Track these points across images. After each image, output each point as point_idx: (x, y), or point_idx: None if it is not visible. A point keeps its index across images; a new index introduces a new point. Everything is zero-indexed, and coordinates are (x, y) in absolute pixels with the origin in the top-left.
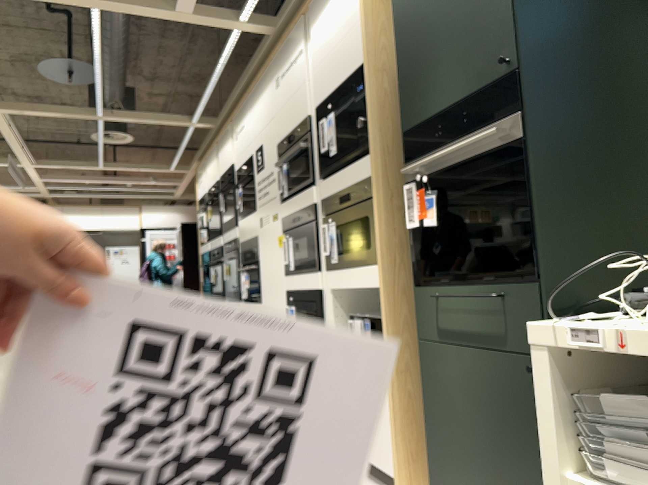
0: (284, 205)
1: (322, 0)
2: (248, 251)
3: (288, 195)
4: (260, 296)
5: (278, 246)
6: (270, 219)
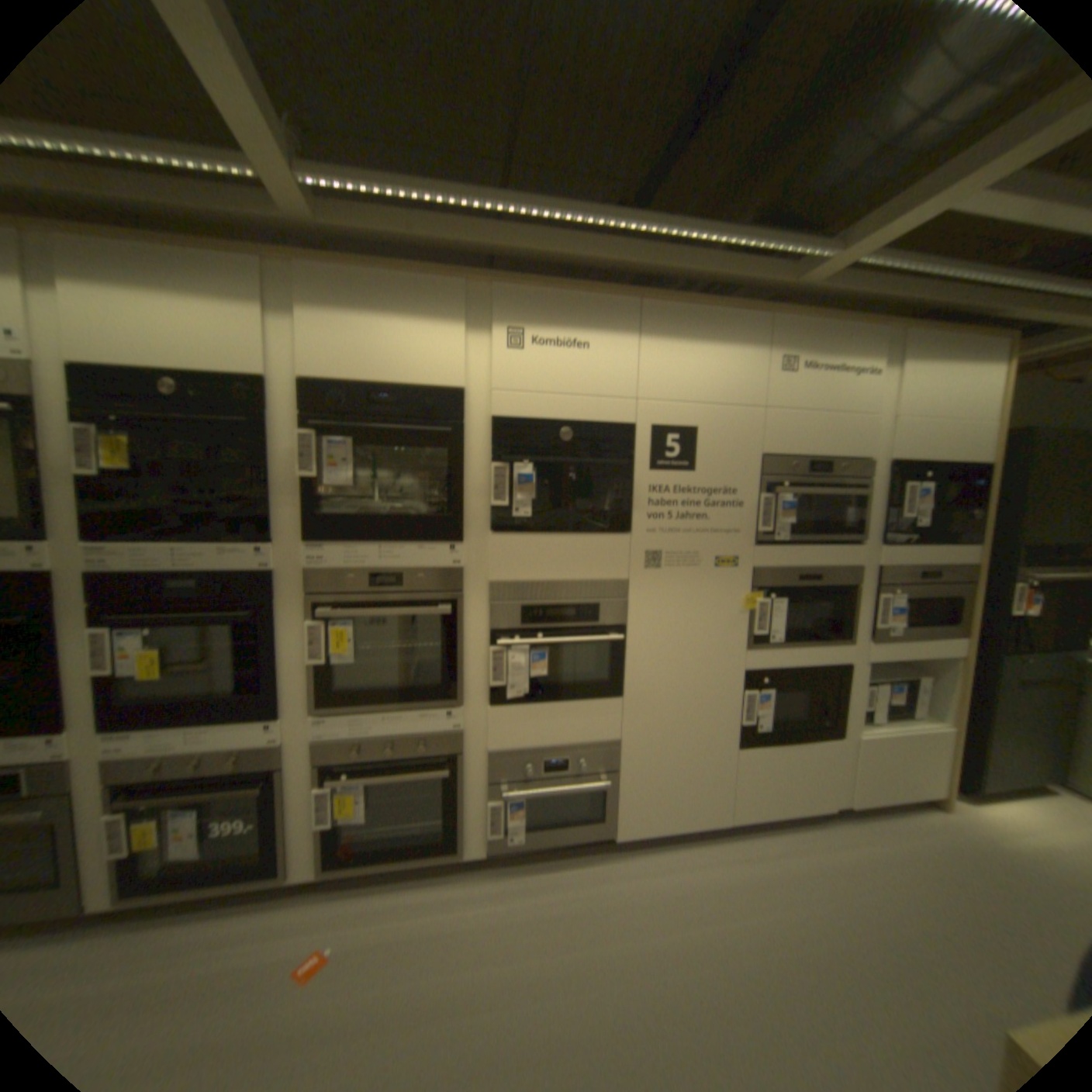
0: (770, 551)
1: (938, 348)
2: (568, 603)
3: (786, 539)
4: (616, 685)
5: (729, 605)
6: (706, 561)
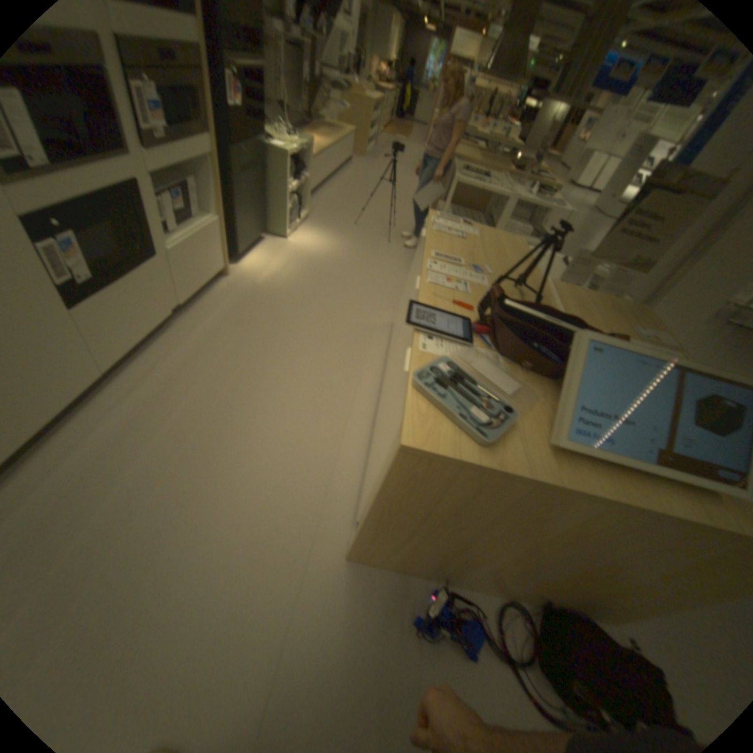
0: None
1: None
2: None
3: None
4: None
5: None
6: None
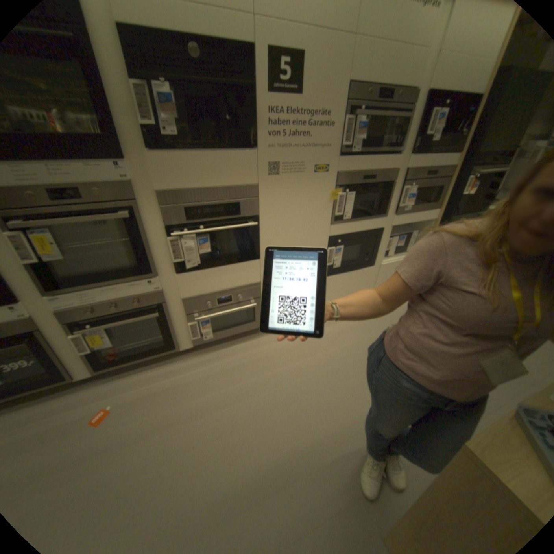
0: (348, 160)
1: None
2: (218, 204)
3: (358, 151)
4: (255, 253)
5: (321, 198)
6: (308, 169)
